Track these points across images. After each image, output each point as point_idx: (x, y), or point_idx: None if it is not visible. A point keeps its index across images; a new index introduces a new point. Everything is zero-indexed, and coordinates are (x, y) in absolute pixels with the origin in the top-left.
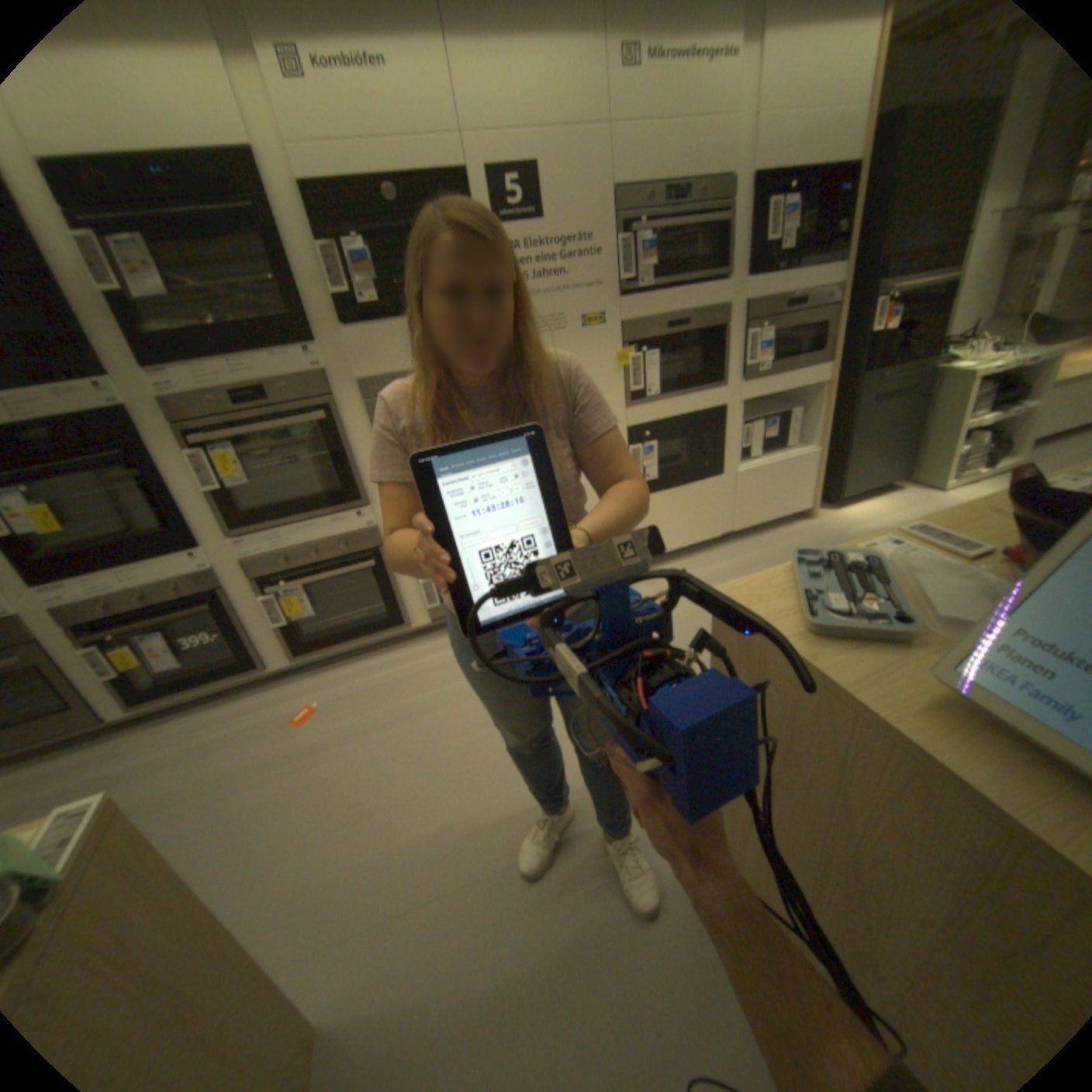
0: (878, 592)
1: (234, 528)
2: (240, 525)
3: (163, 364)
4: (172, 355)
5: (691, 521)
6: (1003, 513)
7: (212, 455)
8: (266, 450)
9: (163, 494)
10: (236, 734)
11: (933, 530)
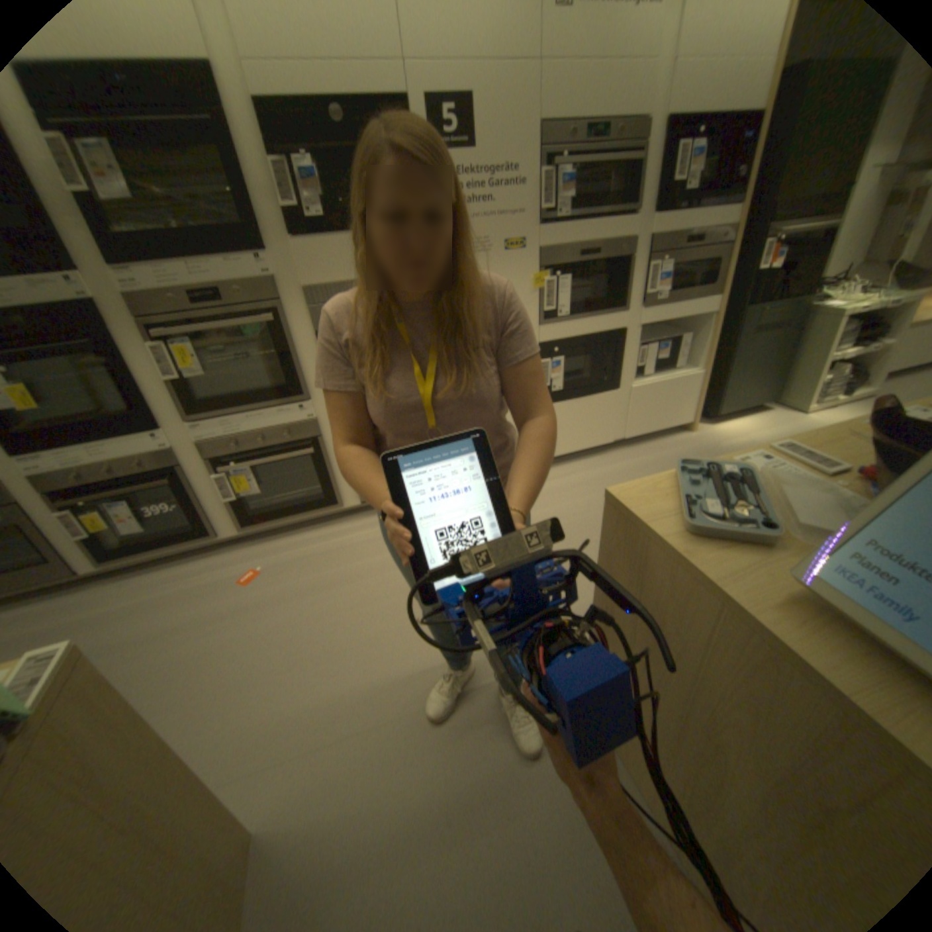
0: (749, 499)
1: (190, 414)
2: (196, 411)
3: (128, 262)
4: (136, 255)
5: (588, 428)
6: (861, 436)
7: (171, 348)
8: (220, 346)
9: (128, 380)
10: (191, 590)
11: (799, 448)
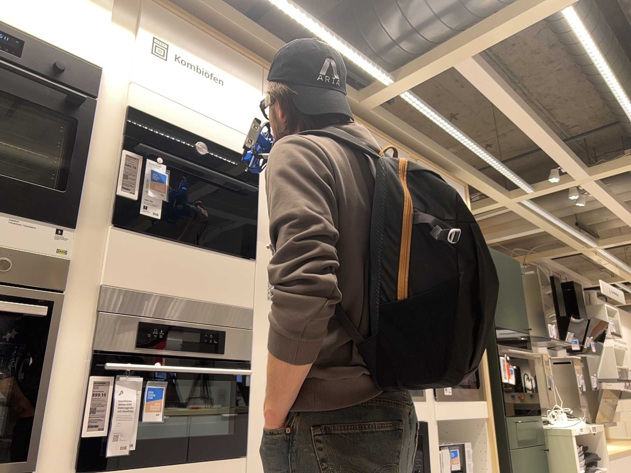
0: None
1: None
2: None
3: None
4: None
5: None
6: None
7: None
8: None
9: None
10: None
11: None
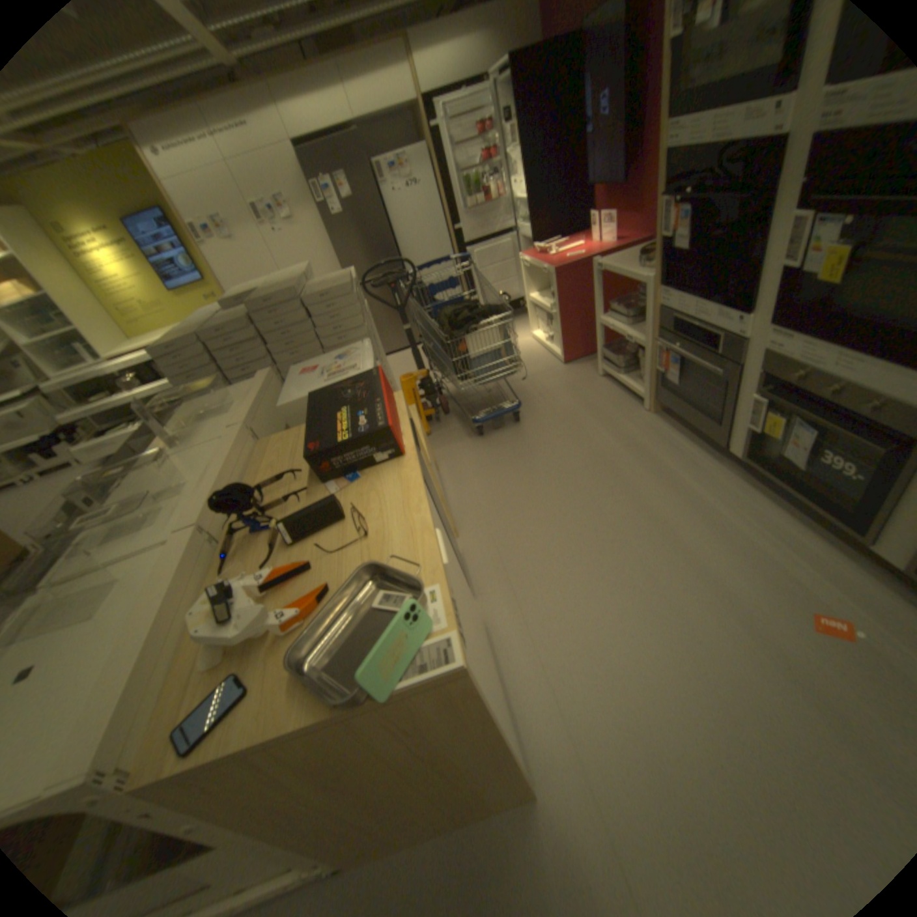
0: None
1: None
2: None
3: None
4: None
5: None
6: None
7: None
8: None
9: None
10: (776, 562)
11: None
